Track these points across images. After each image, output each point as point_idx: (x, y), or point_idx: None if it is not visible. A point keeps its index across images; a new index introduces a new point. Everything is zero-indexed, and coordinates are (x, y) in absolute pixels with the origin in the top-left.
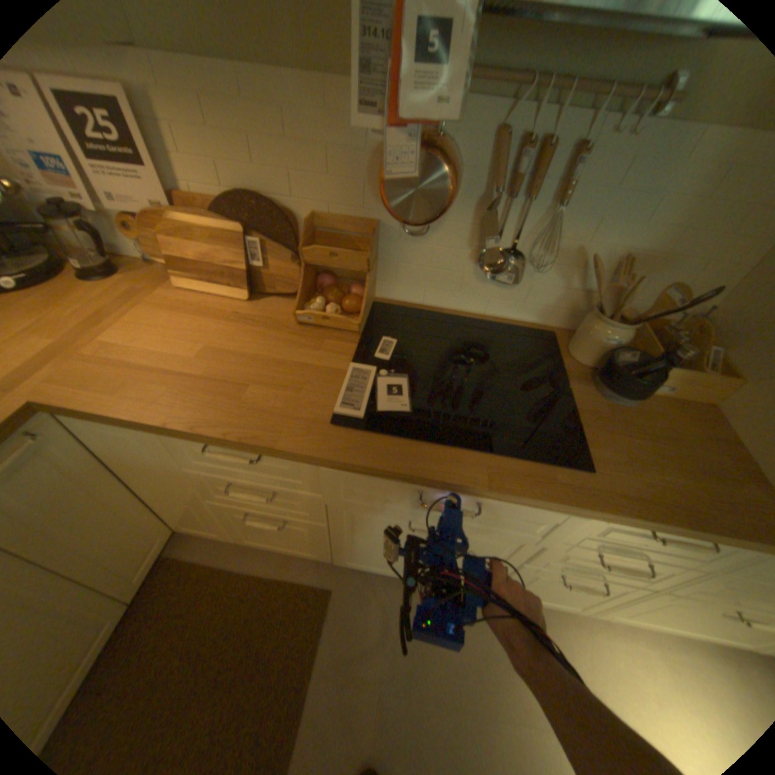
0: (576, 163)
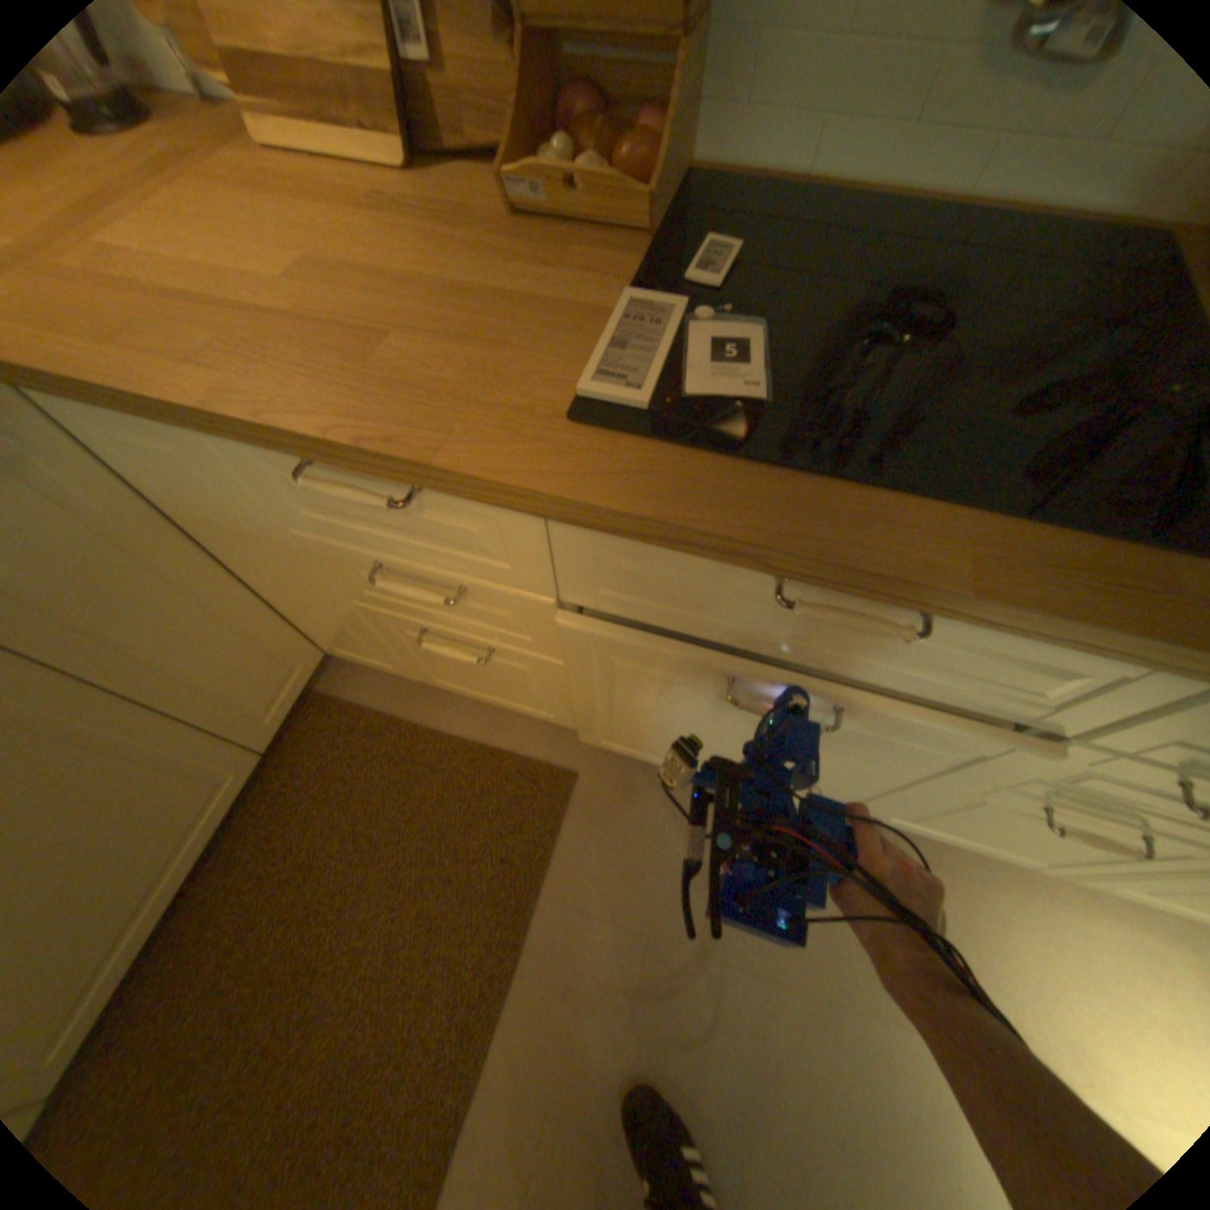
0: None
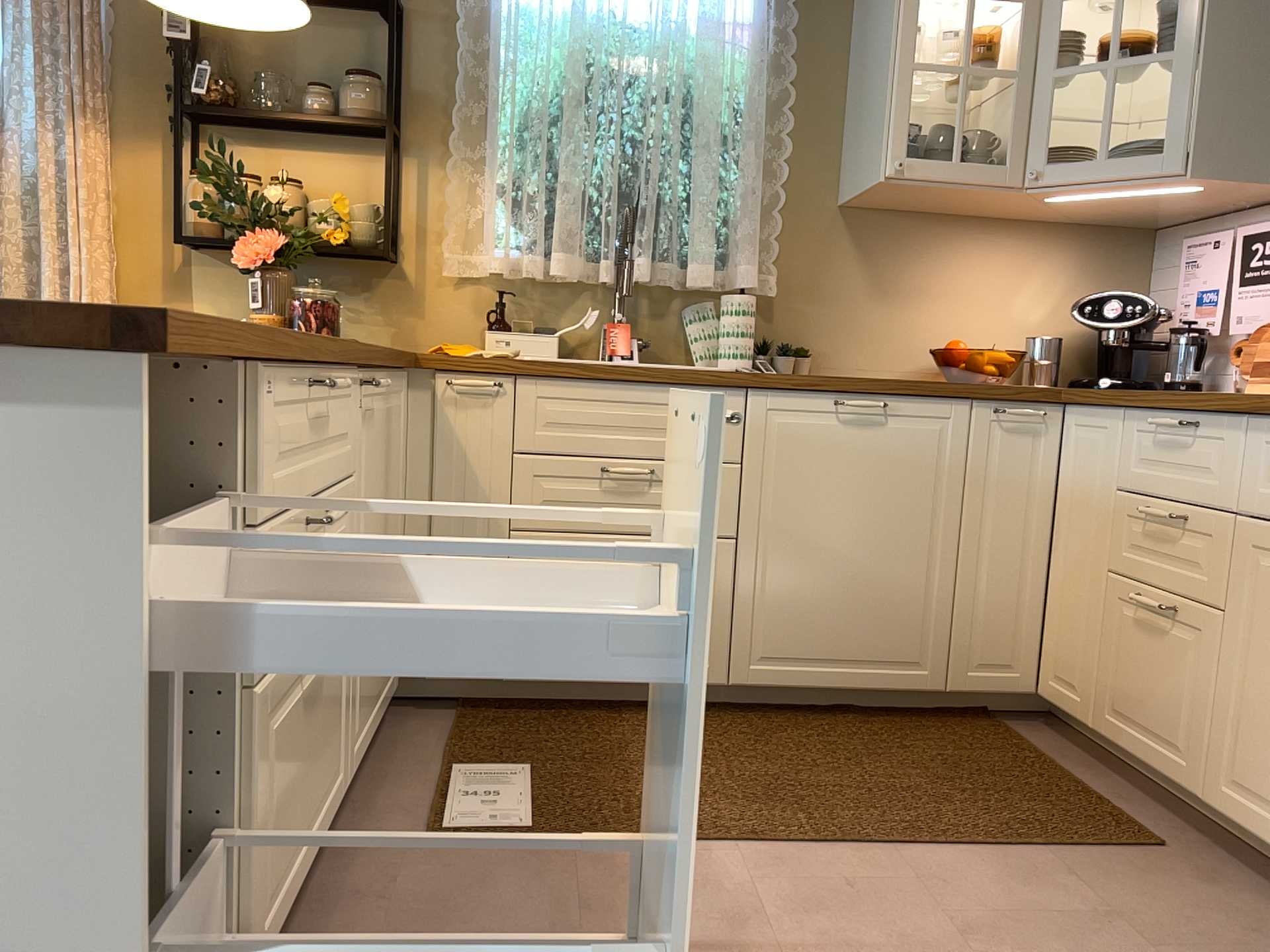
0: None
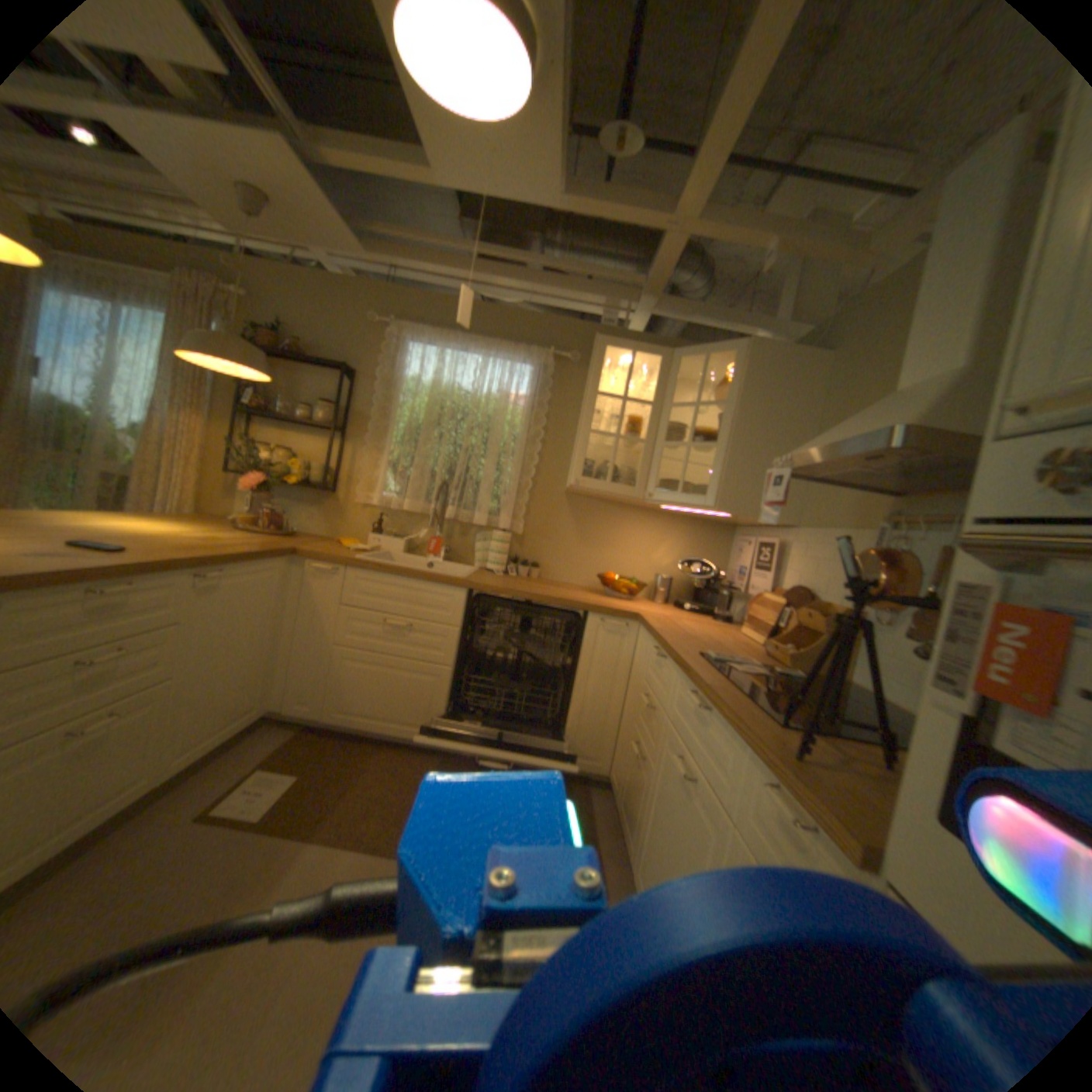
0: None
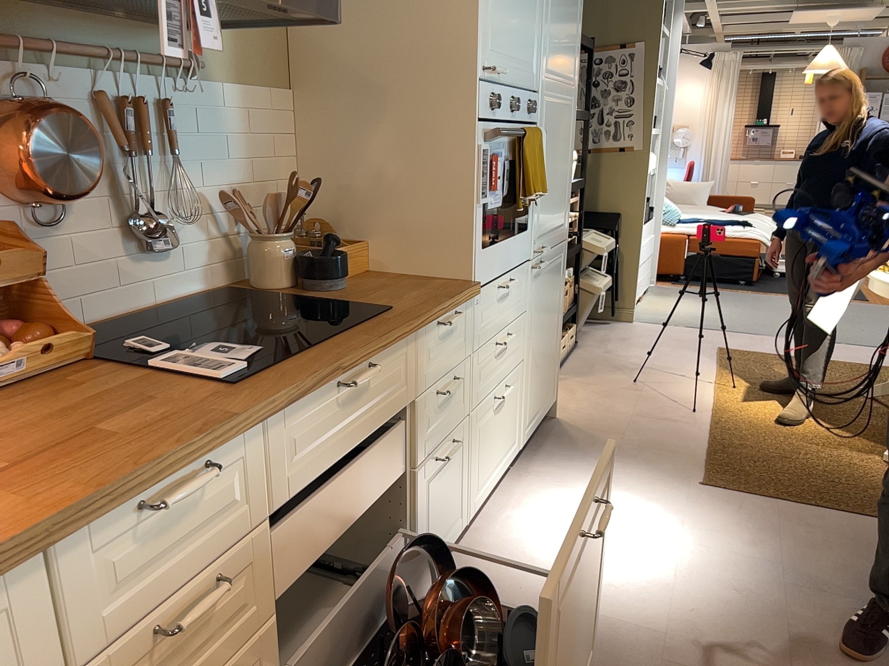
0: (168, 123)
